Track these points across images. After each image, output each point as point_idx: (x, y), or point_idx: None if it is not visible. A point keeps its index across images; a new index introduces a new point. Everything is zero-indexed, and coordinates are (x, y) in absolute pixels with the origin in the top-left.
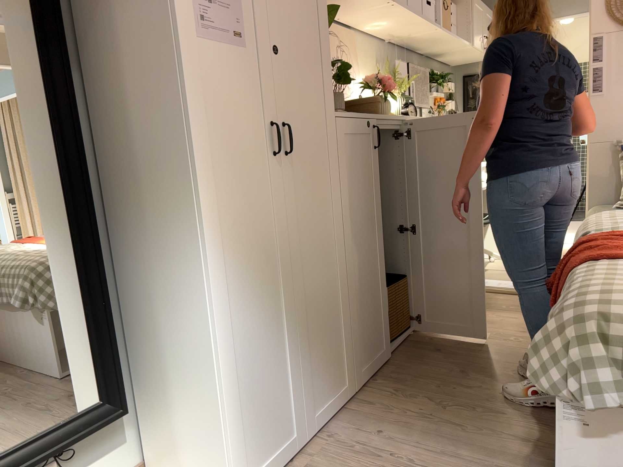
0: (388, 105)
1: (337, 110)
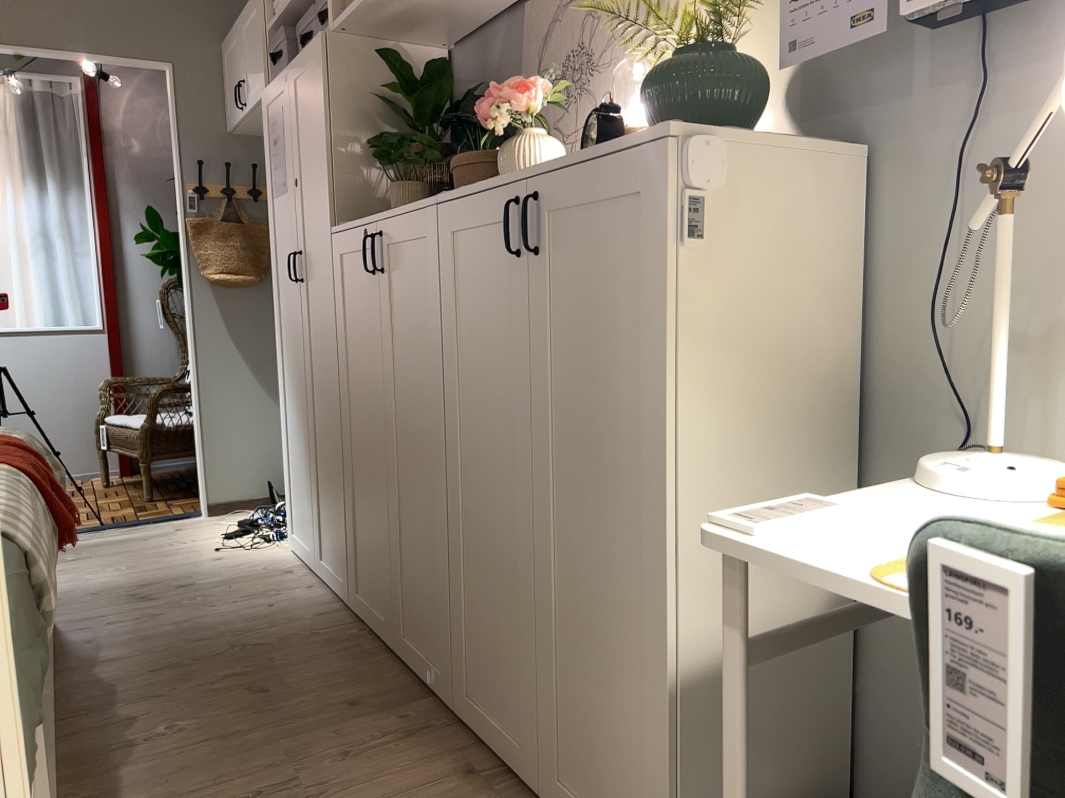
0: (516, 156)
1: (339, 224)
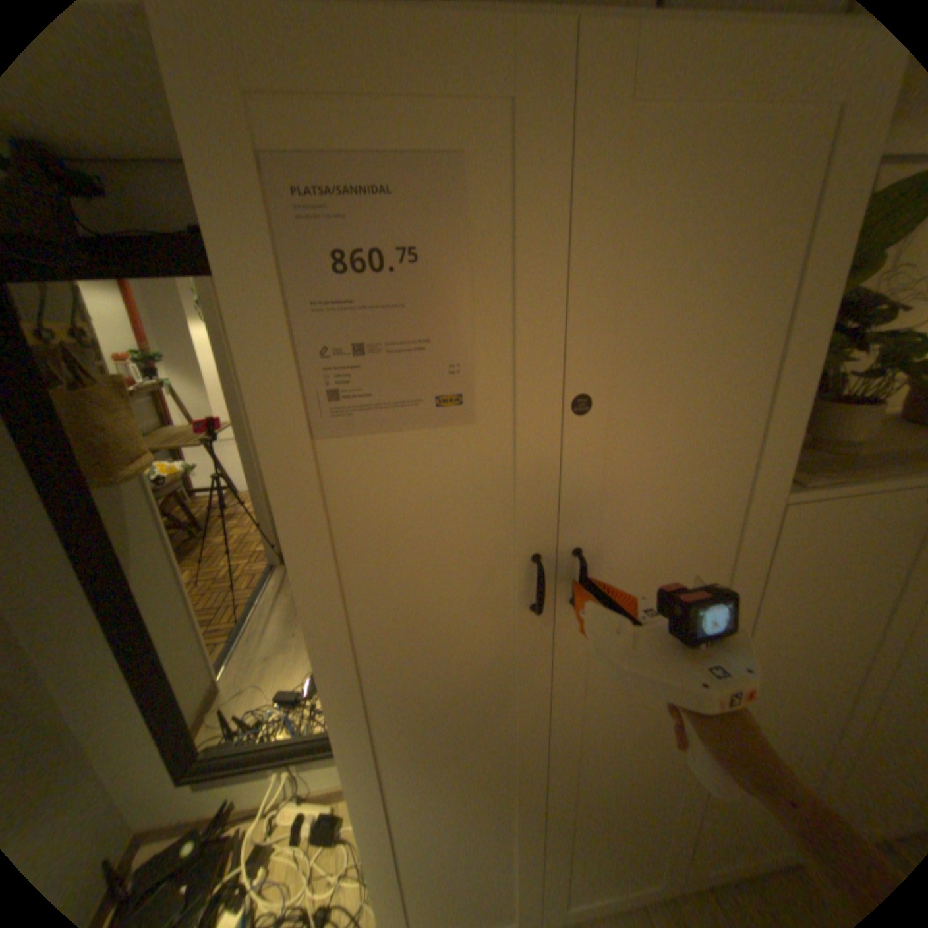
0: None
1: (816, 486)
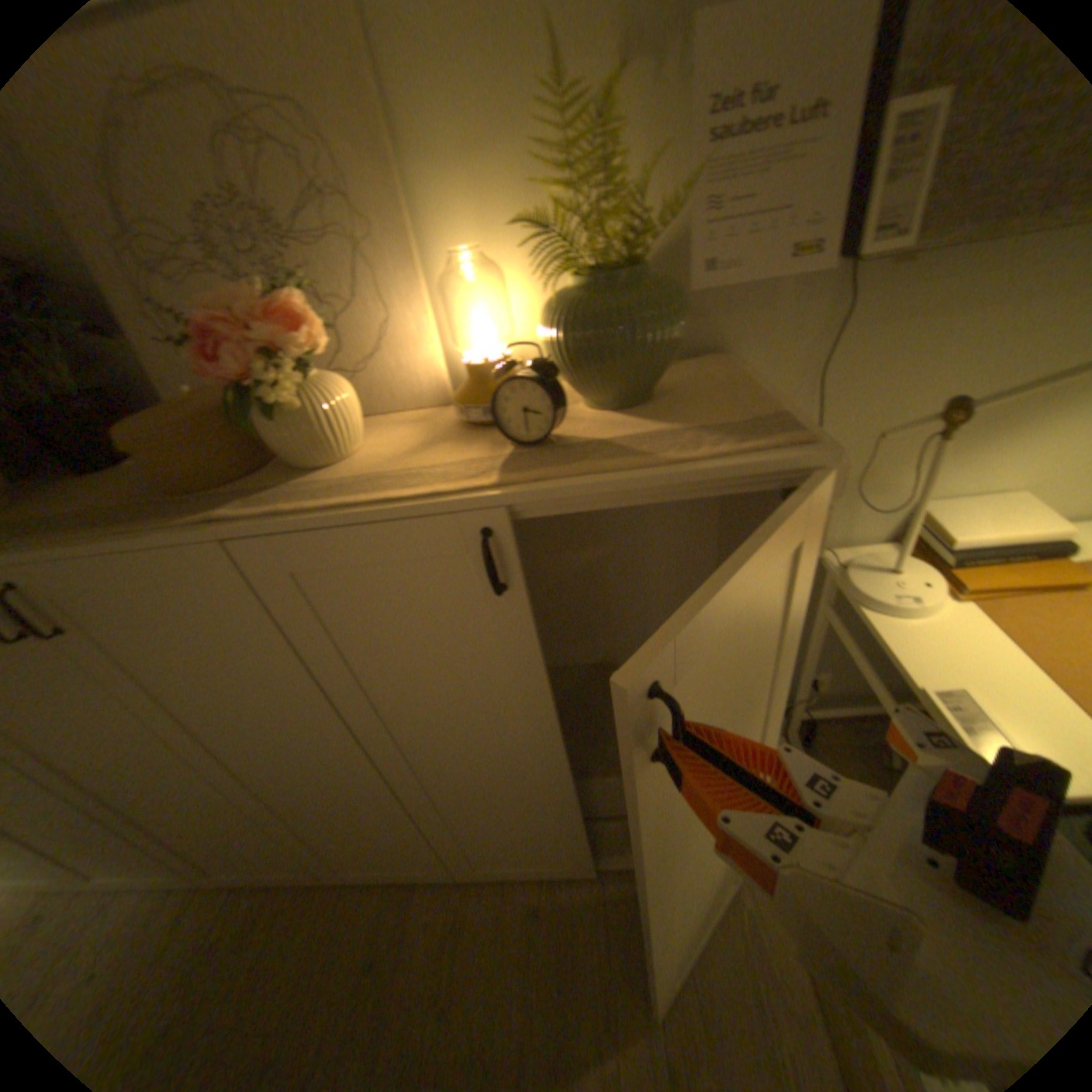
0: (309, 421)
1: None
